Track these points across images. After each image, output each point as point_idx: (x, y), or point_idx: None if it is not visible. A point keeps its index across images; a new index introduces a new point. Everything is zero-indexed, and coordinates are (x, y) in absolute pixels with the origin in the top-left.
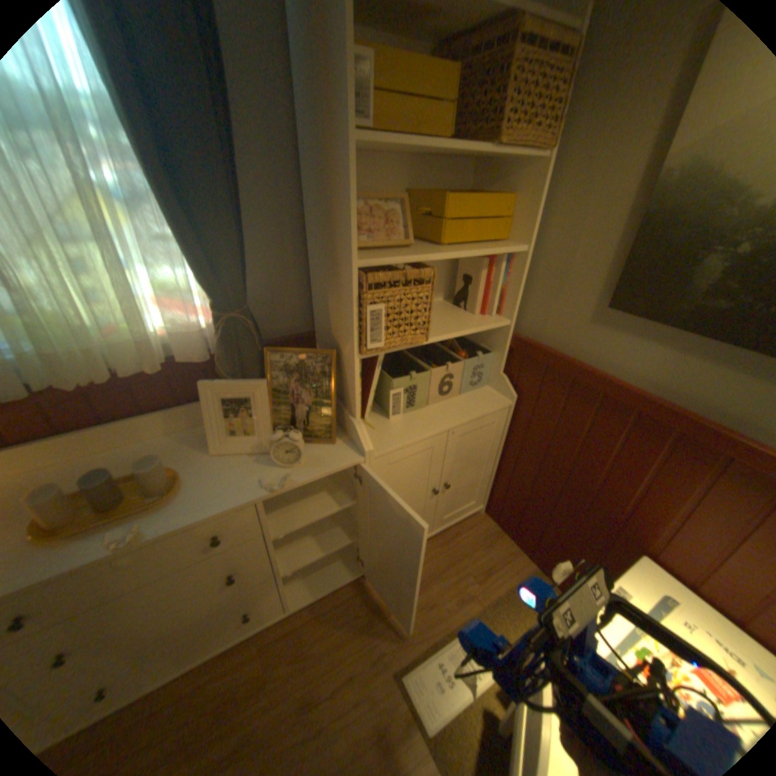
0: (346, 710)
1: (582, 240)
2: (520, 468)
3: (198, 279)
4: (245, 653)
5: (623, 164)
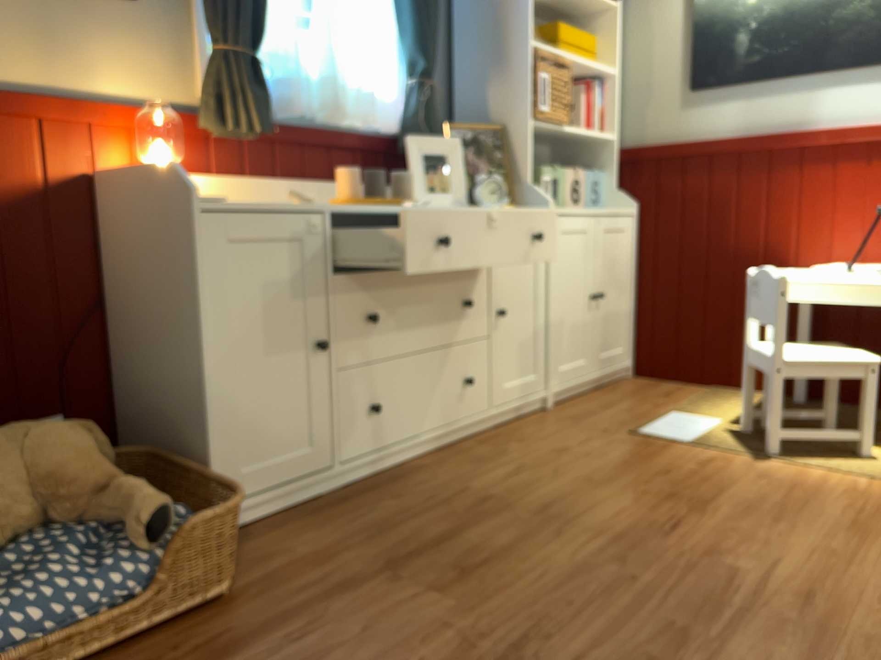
0: (601, 446)
1: (655, 56)
2: (659, 281)
3: (411, 52)
4: (464, 446)
5: (667, 3)
